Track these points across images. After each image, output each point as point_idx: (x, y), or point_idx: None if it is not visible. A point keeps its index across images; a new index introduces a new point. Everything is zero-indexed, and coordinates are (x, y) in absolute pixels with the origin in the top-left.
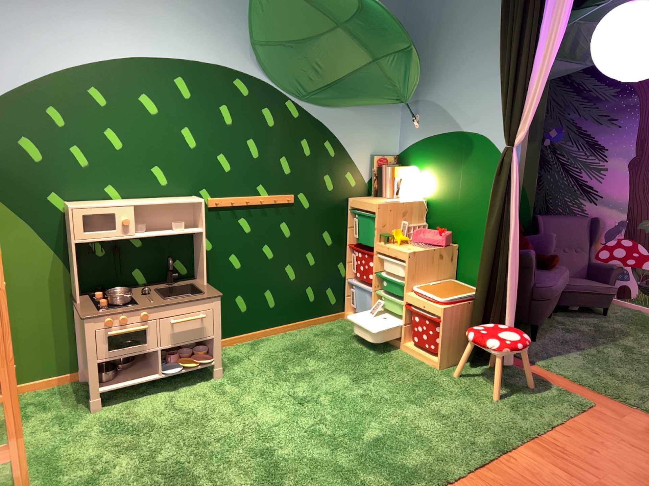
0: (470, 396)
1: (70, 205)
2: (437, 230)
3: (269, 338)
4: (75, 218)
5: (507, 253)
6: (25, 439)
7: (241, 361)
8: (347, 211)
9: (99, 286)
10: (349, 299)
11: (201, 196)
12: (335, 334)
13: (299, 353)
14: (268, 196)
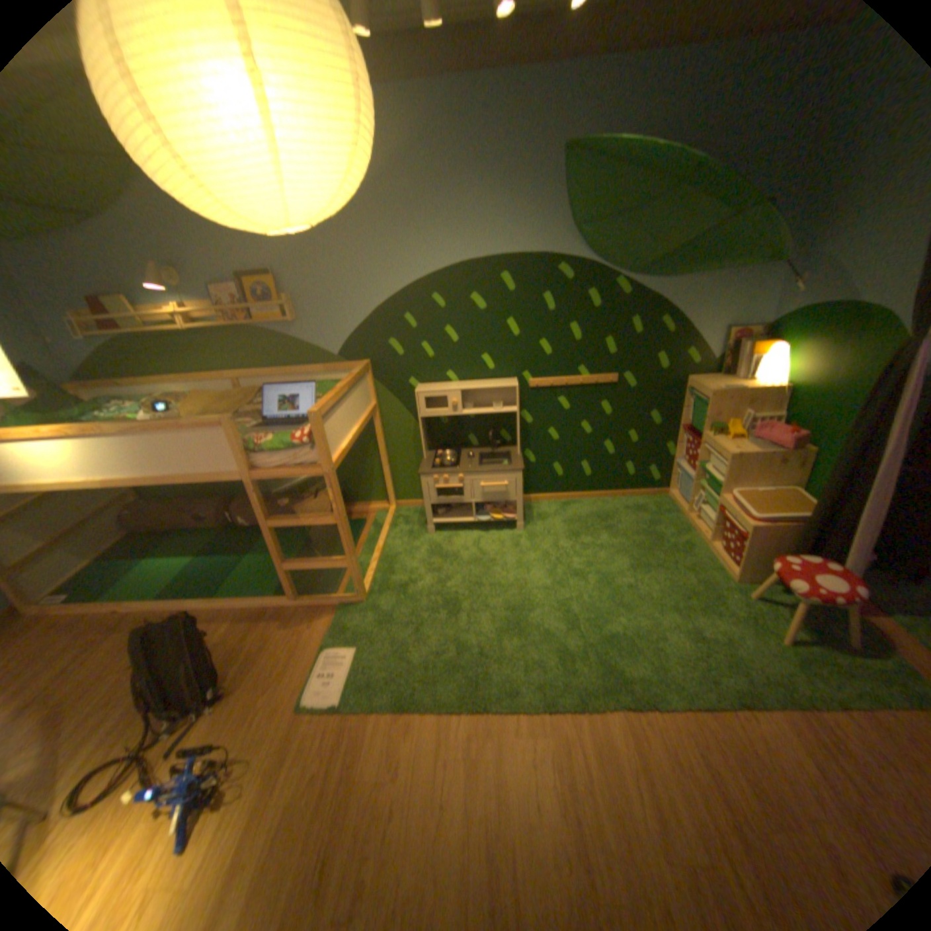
0: (754, 629)
1: (416, 391)
2: (796, 425)
3: (582, 501)
4: (419, 401)
5: (867, 484)
6: (388, 543)
7: (546, 519)
8: (684, 391)
9: (445, 446)
10: (674, 479)
11: (523, 379)
12: (646, 511)
13: (599, 524)
14: (588, 378)
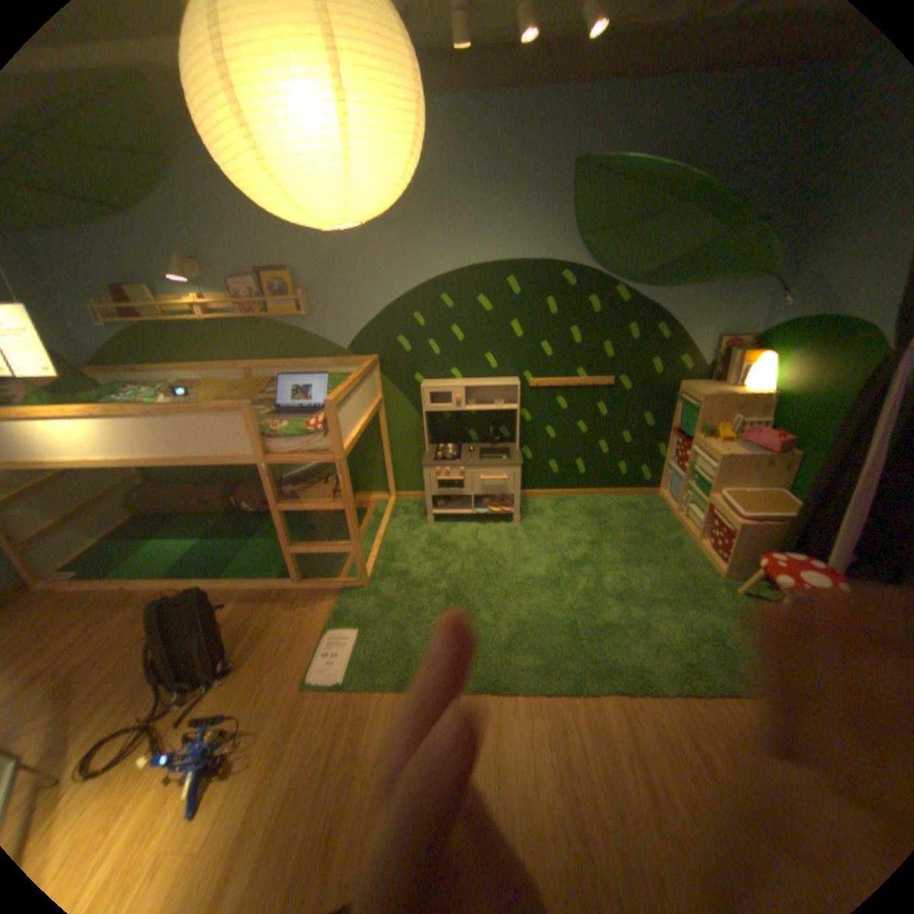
0: (740, 623)
1: (422, 386)
2: (783, 430)
3: (575, 498)
4: (424, 395)
5: (850, 487)
6: (388, 531)
7: (541, 514)
8: (676, 395)
9: (445, 440)
10: (664, 479)
11: (523, 378)
12: (637, 509)
13: (592, 520)
14: (586, 380)
